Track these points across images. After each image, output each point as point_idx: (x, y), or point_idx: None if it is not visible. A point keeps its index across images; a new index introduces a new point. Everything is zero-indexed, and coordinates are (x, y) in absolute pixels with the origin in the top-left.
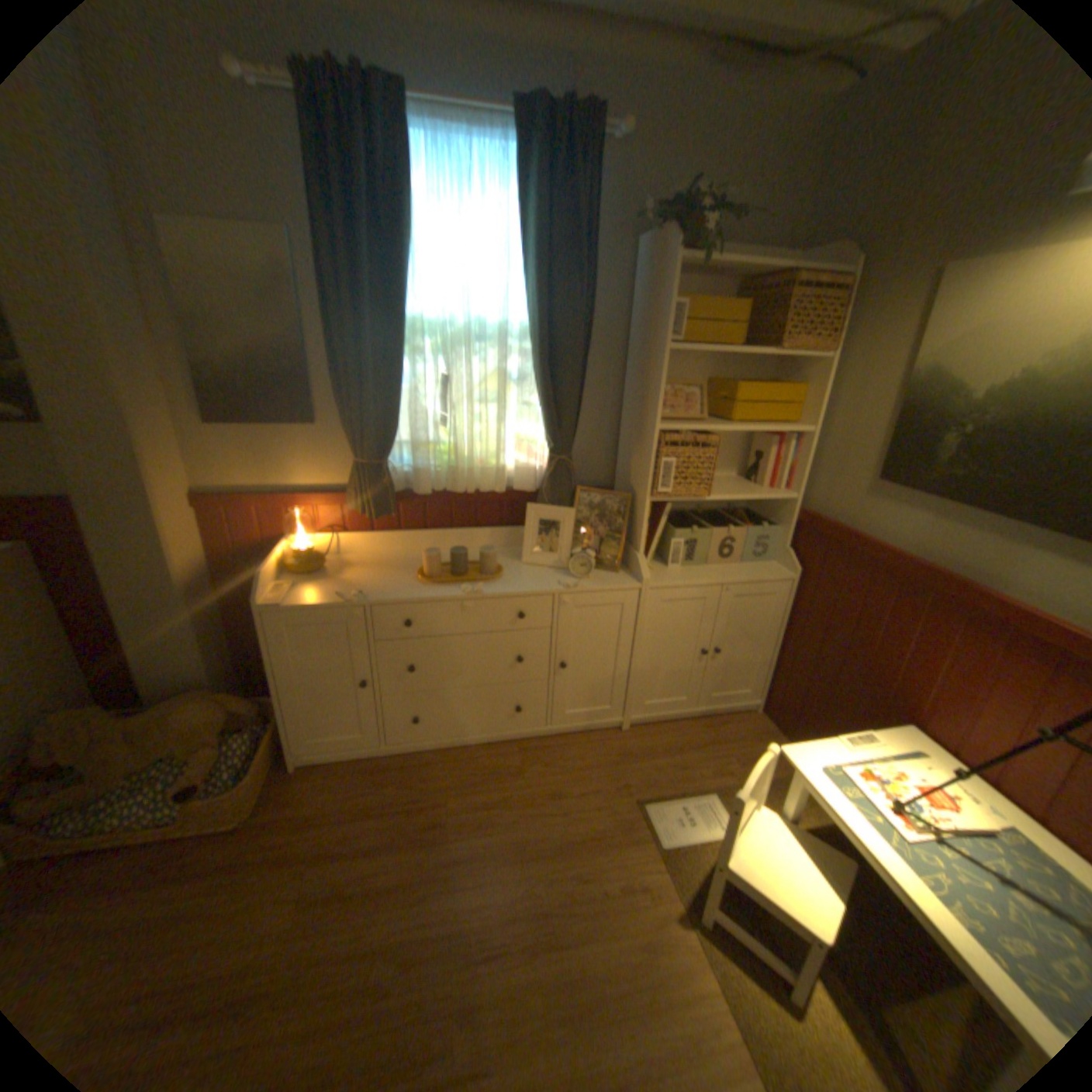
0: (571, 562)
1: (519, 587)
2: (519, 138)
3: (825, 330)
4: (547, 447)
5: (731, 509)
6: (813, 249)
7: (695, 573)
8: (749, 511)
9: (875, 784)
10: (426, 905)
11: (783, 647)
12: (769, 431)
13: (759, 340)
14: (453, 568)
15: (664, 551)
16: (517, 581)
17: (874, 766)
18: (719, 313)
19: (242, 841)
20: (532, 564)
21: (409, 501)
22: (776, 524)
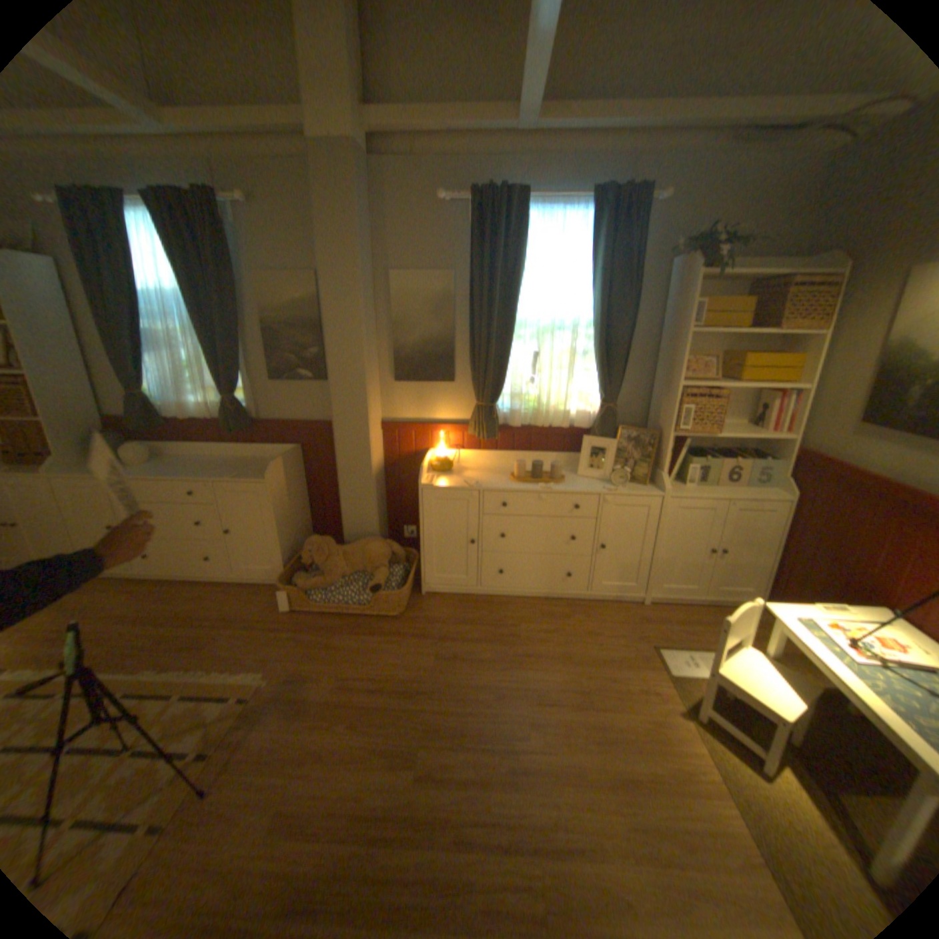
0: (612, 476)
1: (576, 488)
2: (594, 209)
3: (818, 314)
4: (599, 398)
5: (742, 448)
6: (812, 256)
7: (707, 490)
8: (758, 450)
9: (838, 631)
10: (510, 672)
11: (783, 556)
12: (774, 388)
13: (763, 323)
14: (532, 474)
15: (683, 474)
16: (574, 485)
17: (841, 622)
18: (732, 305)
19: (401, 622)
20: (584, 477)
21: (505, 432)
22: (779, 459)
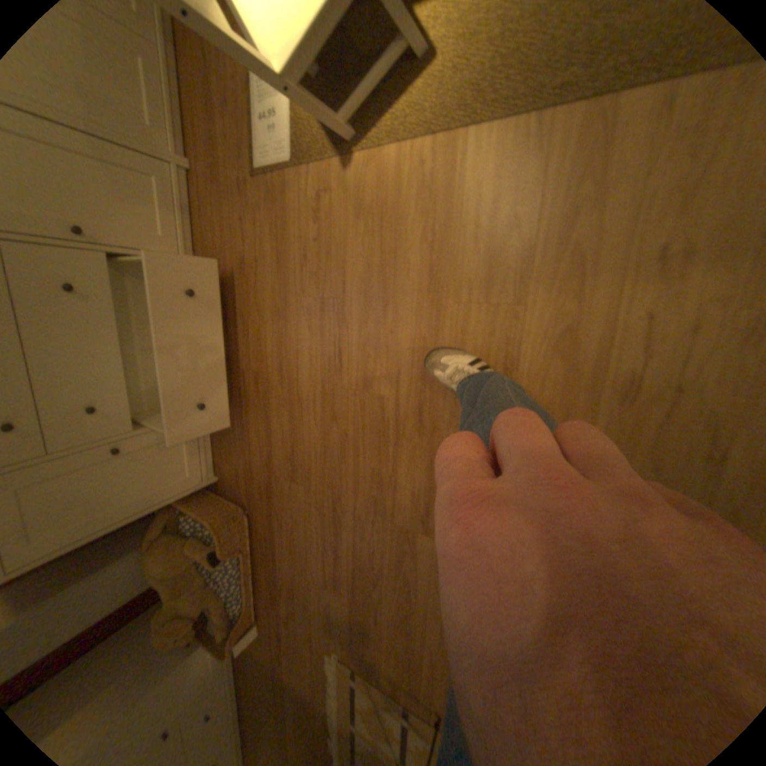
0: None
1: None
2: None
3: None
4: None
5: None
6: None
7: None
8: None
9: None
10: (297, 395)
11: None
12: None
13: None
14: None
15: None
16: None
17: None
18: None
19: (249, 508)
20: None
21: None
22: None
